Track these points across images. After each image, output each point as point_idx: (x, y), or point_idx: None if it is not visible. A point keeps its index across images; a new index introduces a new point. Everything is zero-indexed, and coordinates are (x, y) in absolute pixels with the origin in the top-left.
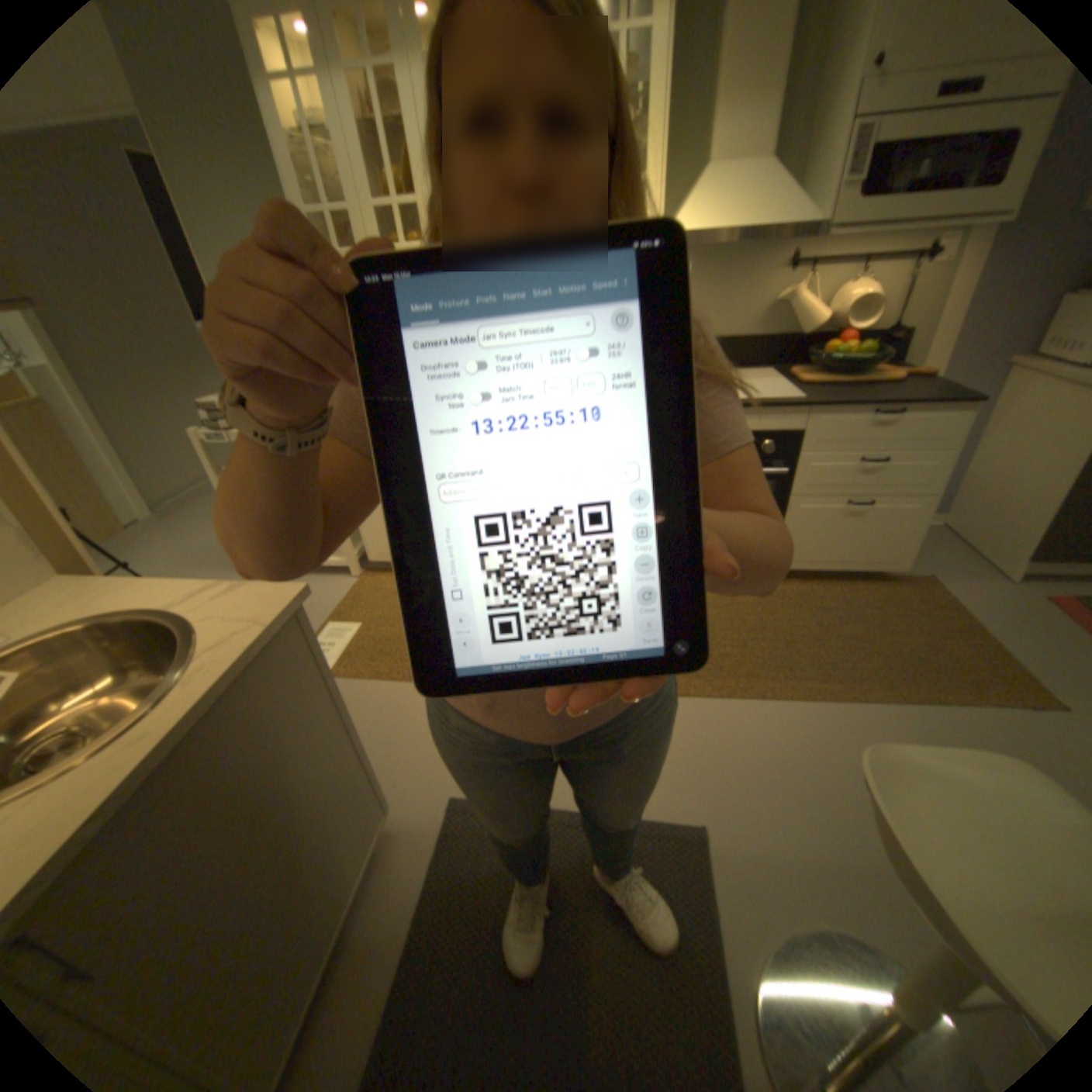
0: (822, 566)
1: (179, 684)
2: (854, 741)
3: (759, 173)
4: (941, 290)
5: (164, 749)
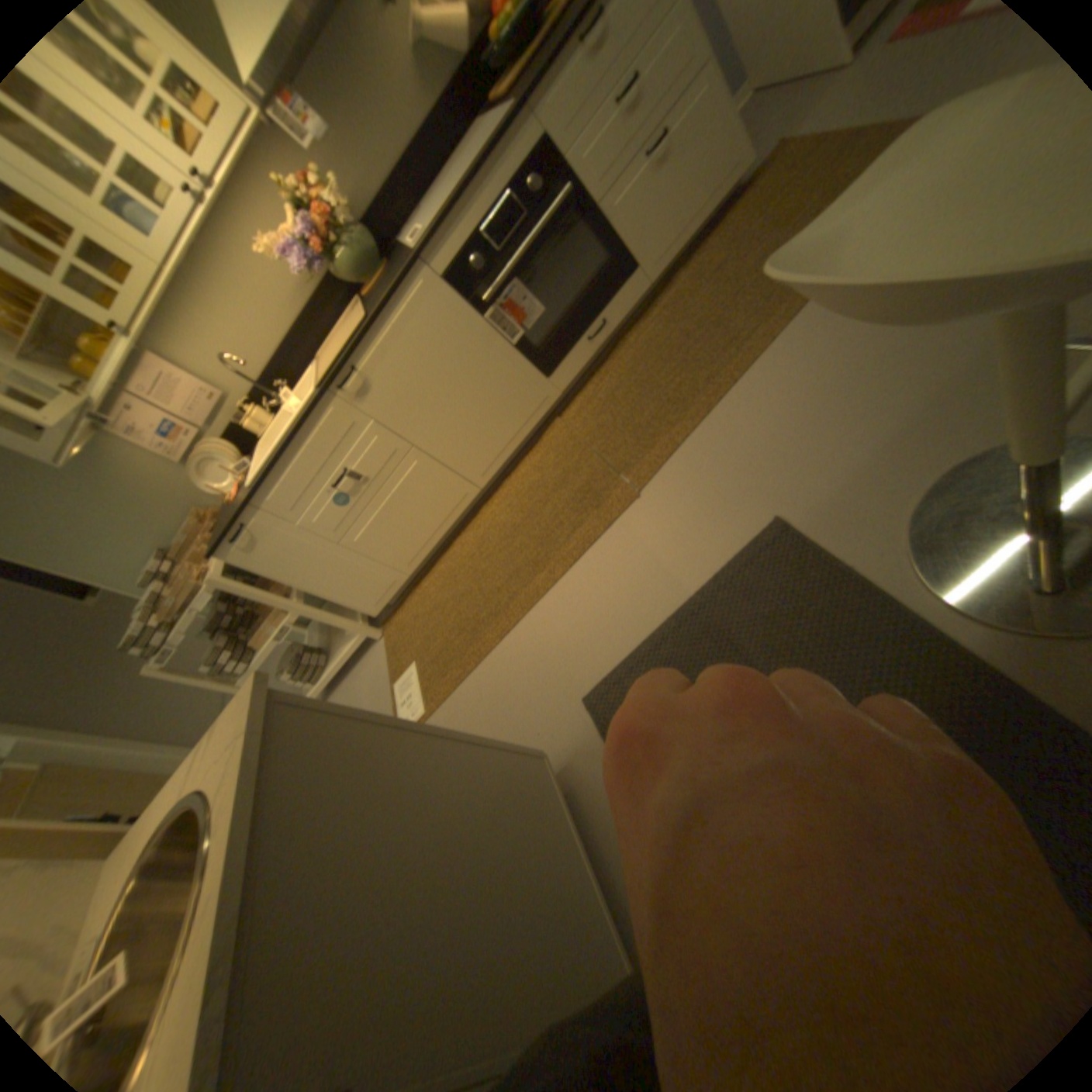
0: (685, 234)
1: (209, 838)
2: (832, 328)
3: None
4: None
5: (227, 892)
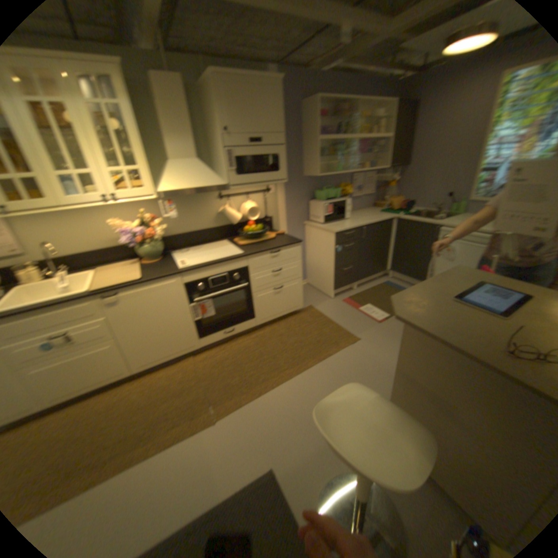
0: (273, 317)
1: None
2: (309, 389)
3: (191, 165)
4: (273, 203)
5: None
